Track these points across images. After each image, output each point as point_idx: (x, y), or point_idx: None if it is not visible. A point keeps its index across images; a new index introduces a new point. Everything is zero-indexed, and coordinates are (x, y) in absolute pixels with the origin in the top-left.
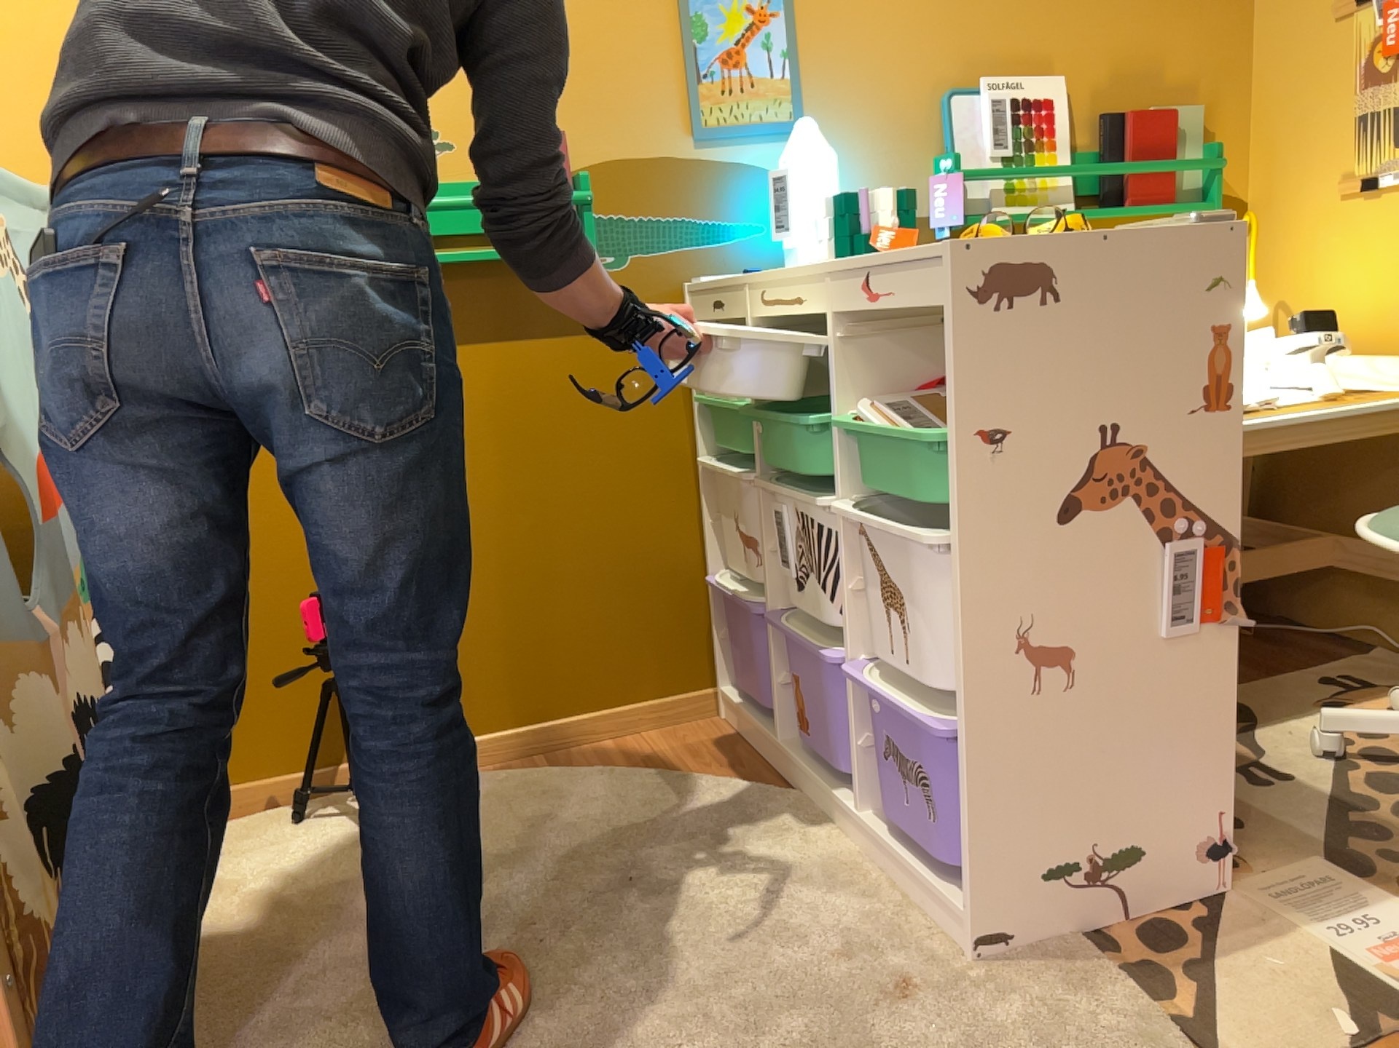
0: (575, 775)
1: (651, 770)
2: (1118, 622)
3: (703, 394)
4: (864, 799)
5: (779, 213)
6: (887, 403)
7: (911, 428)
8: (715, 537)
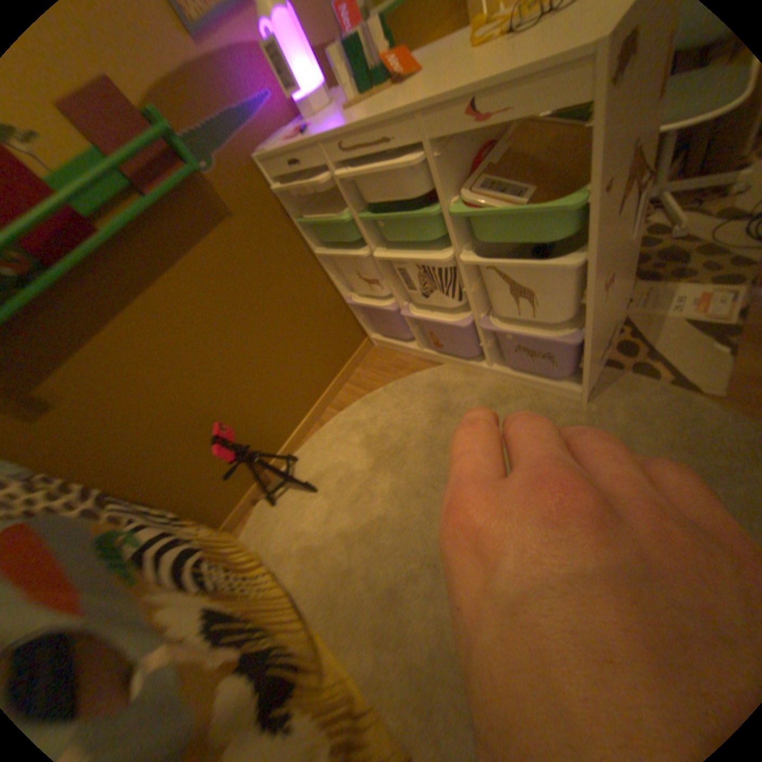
0: (356, 410)
1: (378, 387)
2: (626, 242)
3: (299, 219)
4: (492, 360)
5: (281, 76)
6: (472, 184)
7: (508, 195)
8: (339, 283)
